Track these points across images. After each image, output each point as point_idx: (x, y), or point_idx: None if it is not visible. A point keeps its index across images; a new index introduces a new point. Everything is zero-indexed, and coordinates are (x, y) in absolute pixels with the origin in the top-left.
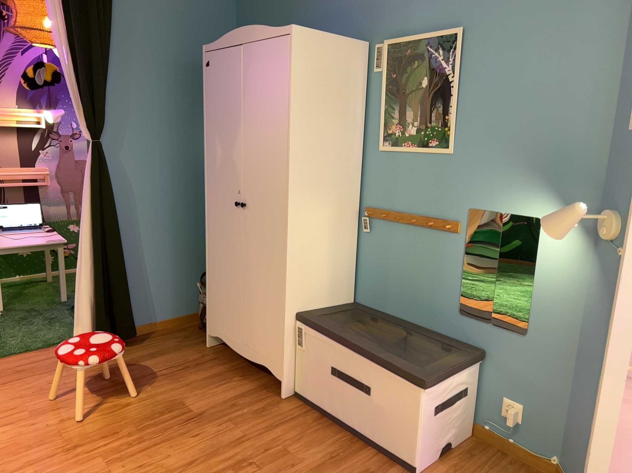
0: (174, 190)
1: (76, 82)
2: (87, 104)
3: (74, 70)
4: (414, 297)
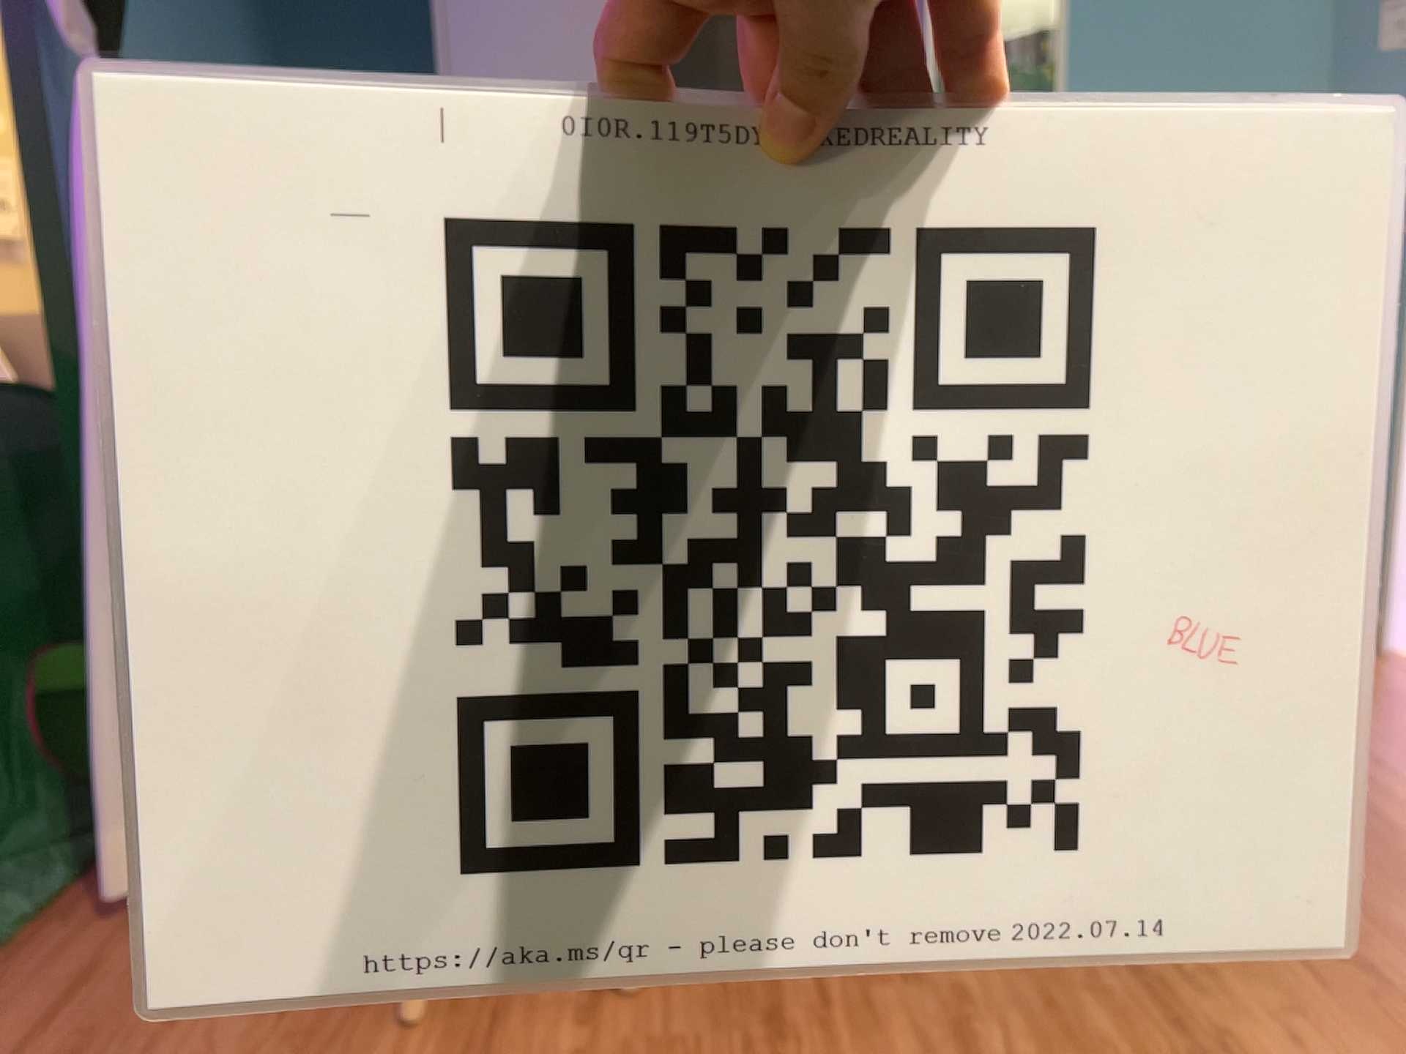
0: None
1: None
2: None
3: None
4: None
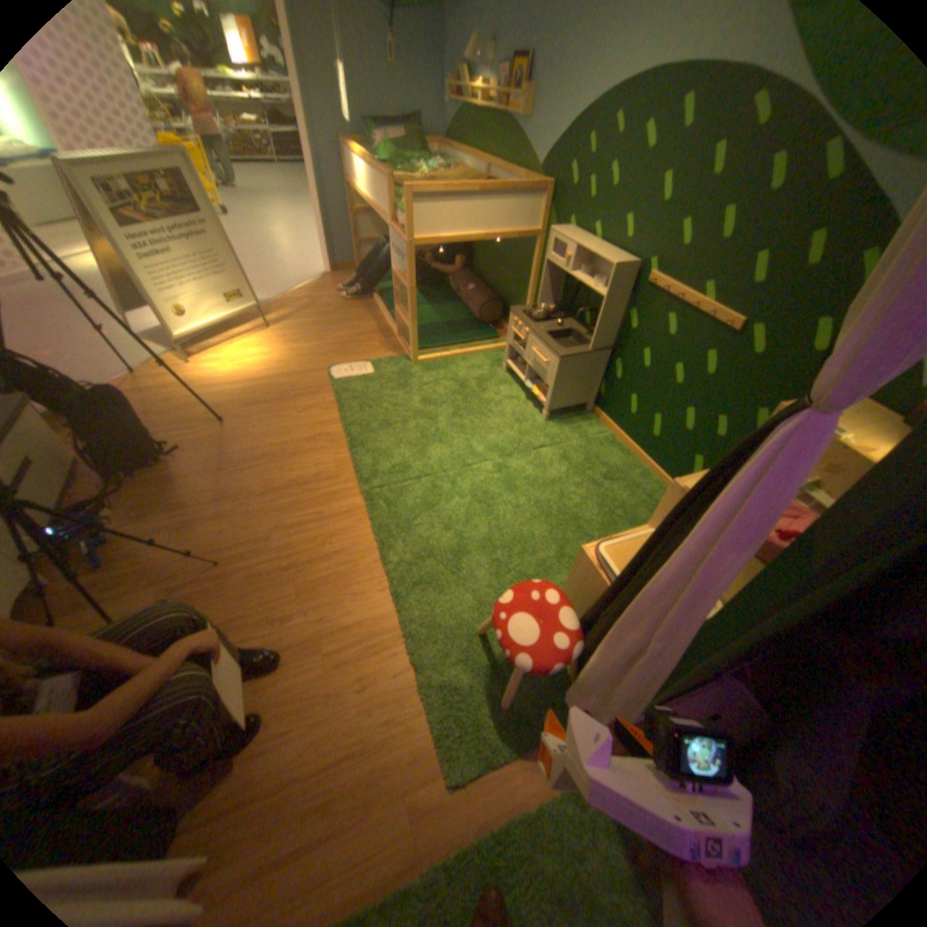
0: None
1: None
2: None
3: None
4: None
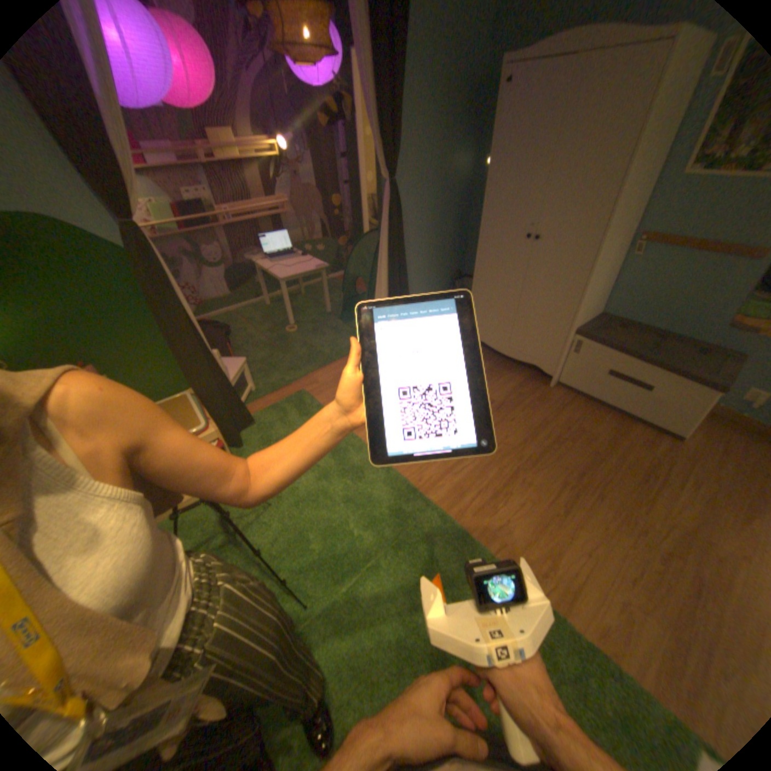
0: (433, 218)
1: (374, 115)
2: (389, 141)
3: (374, 100)
4: (677, 311)
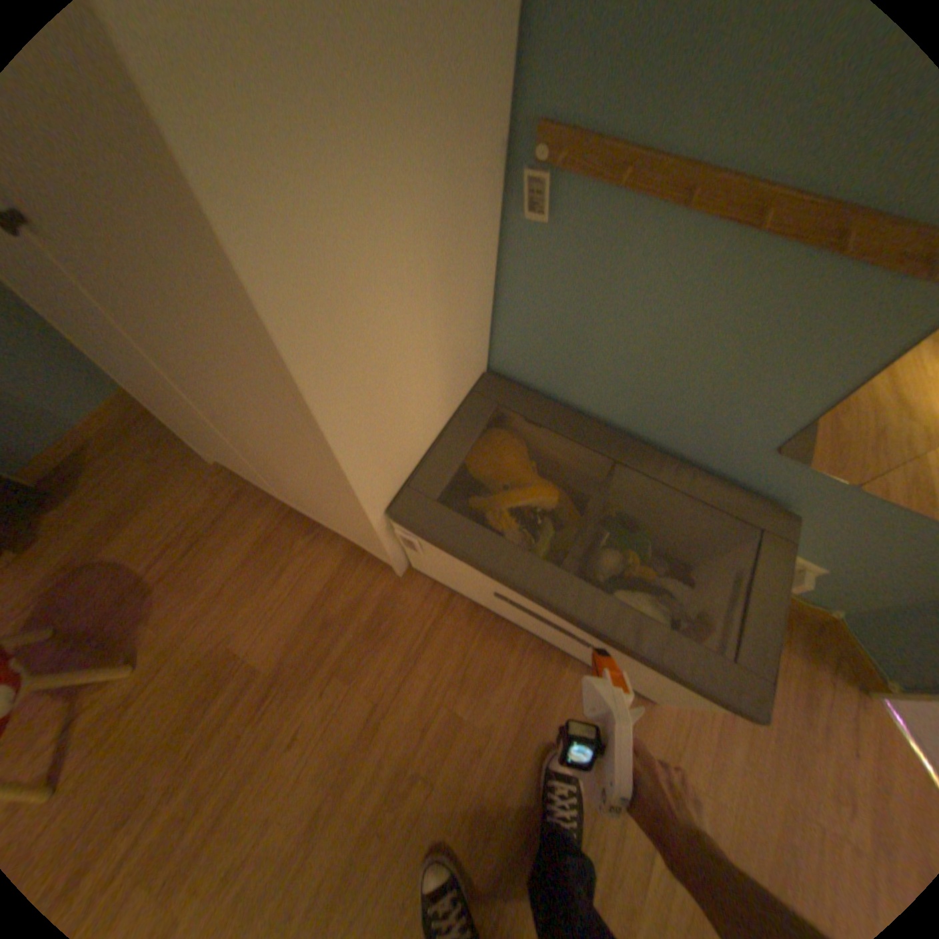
0: None
1: None
2: None
3: None
4: (657, 399)
